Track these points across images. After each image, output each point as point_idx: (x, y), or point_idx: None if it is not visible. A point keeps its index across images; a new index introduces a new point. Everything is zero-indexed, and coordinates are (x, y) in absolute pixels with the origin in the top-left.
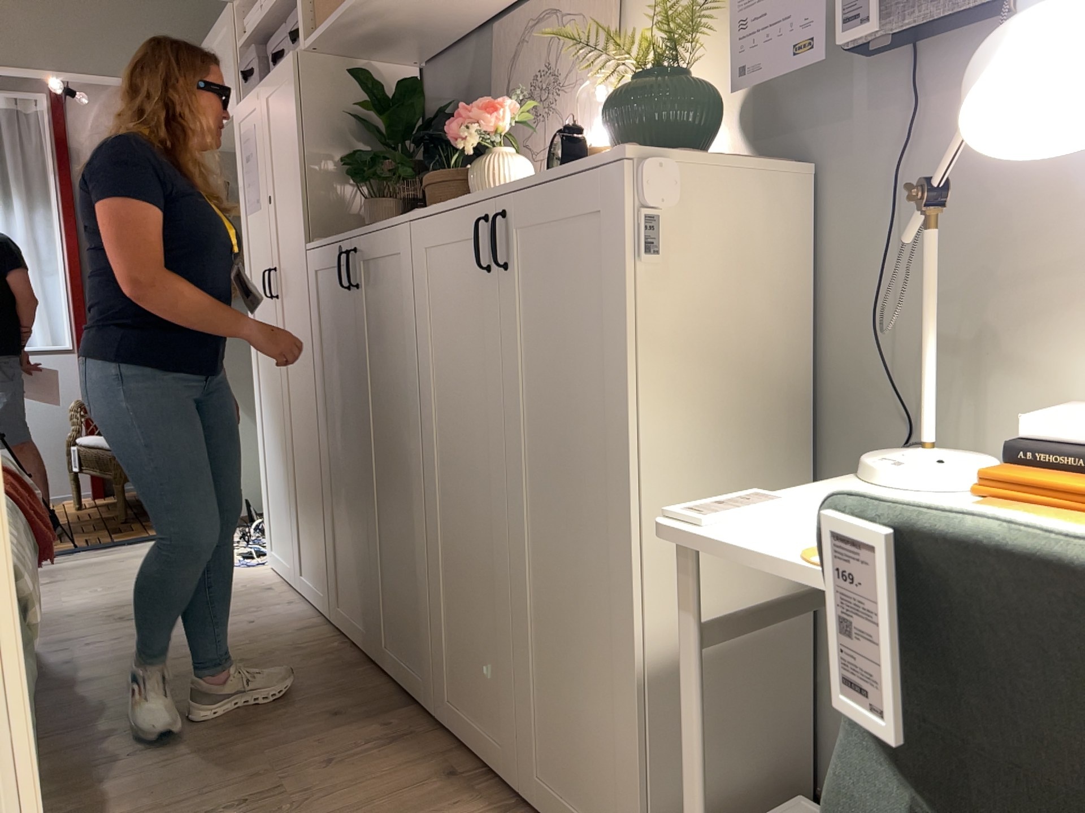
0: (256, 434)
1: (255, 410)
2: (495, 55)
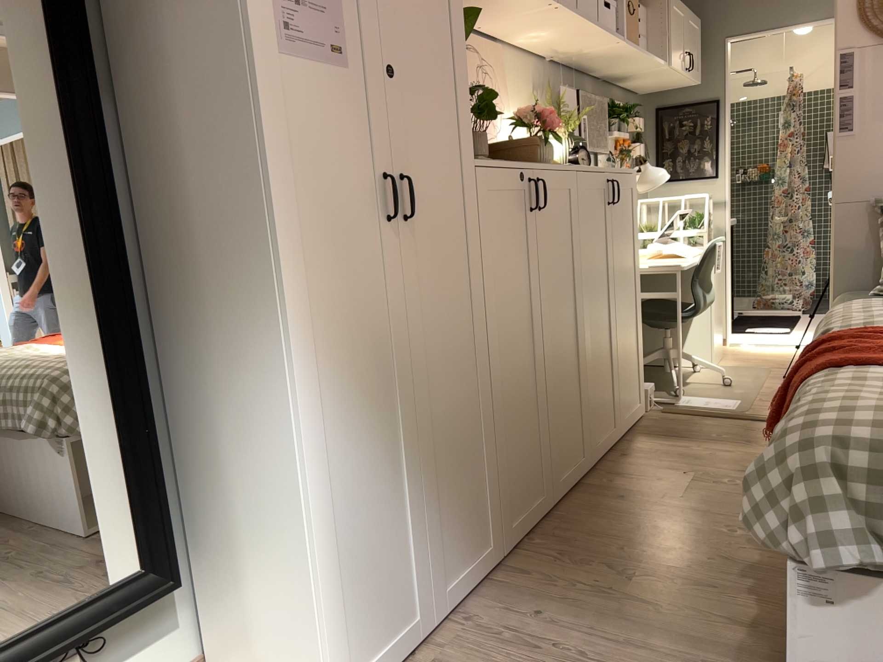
0: (303, 497)
1: (297, 449)
2: None
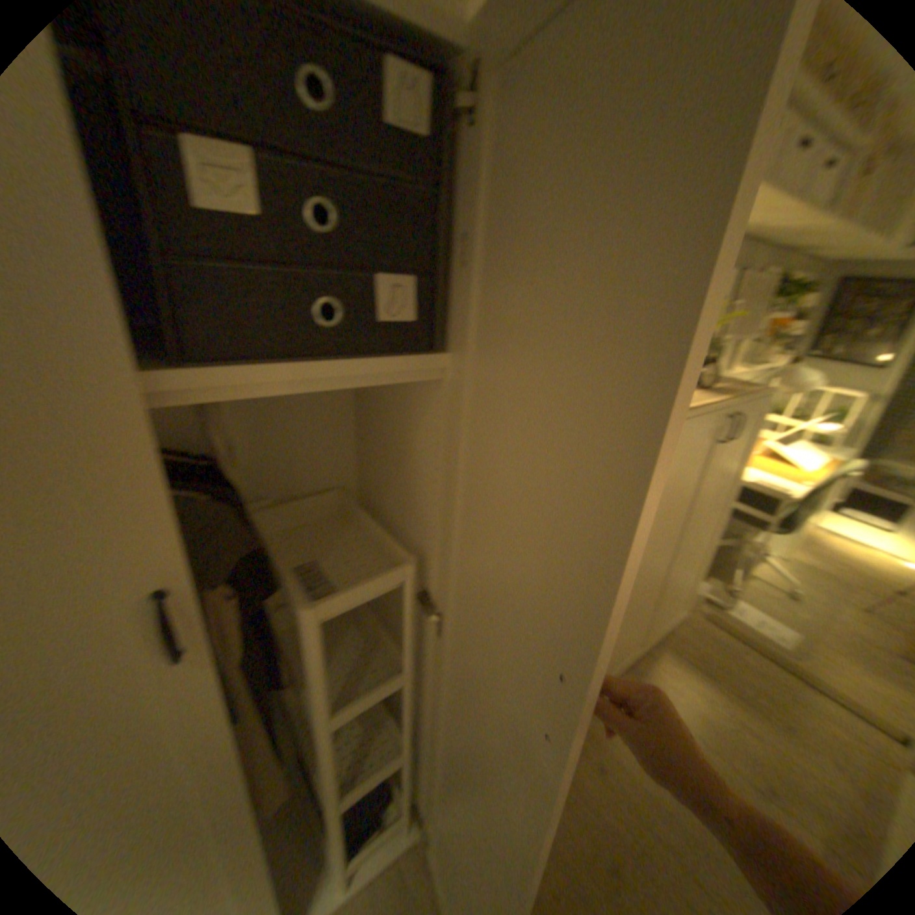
0: None
1: None
2: None
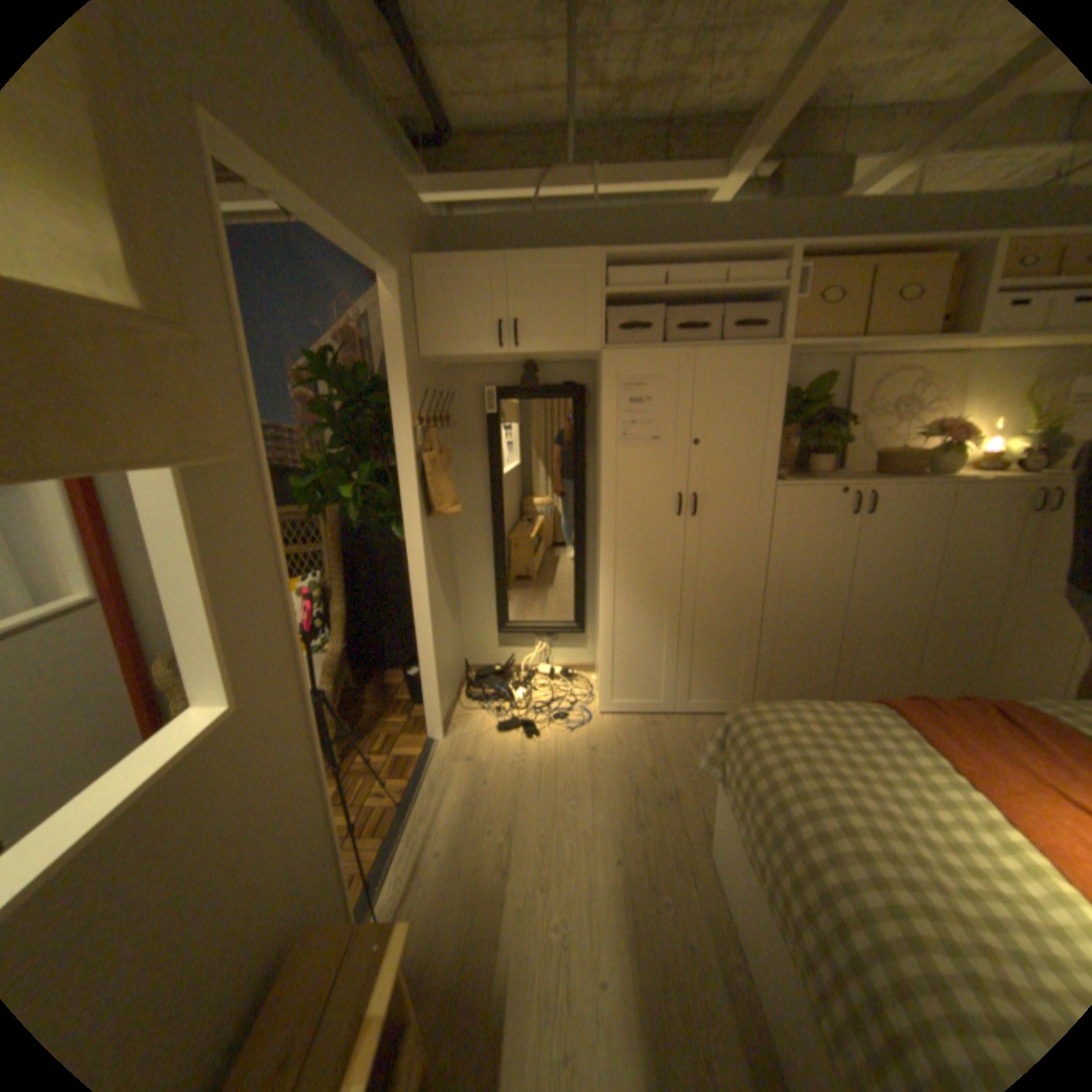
0: (601, 621)
1: (601, 602)
2: (857, 376)
